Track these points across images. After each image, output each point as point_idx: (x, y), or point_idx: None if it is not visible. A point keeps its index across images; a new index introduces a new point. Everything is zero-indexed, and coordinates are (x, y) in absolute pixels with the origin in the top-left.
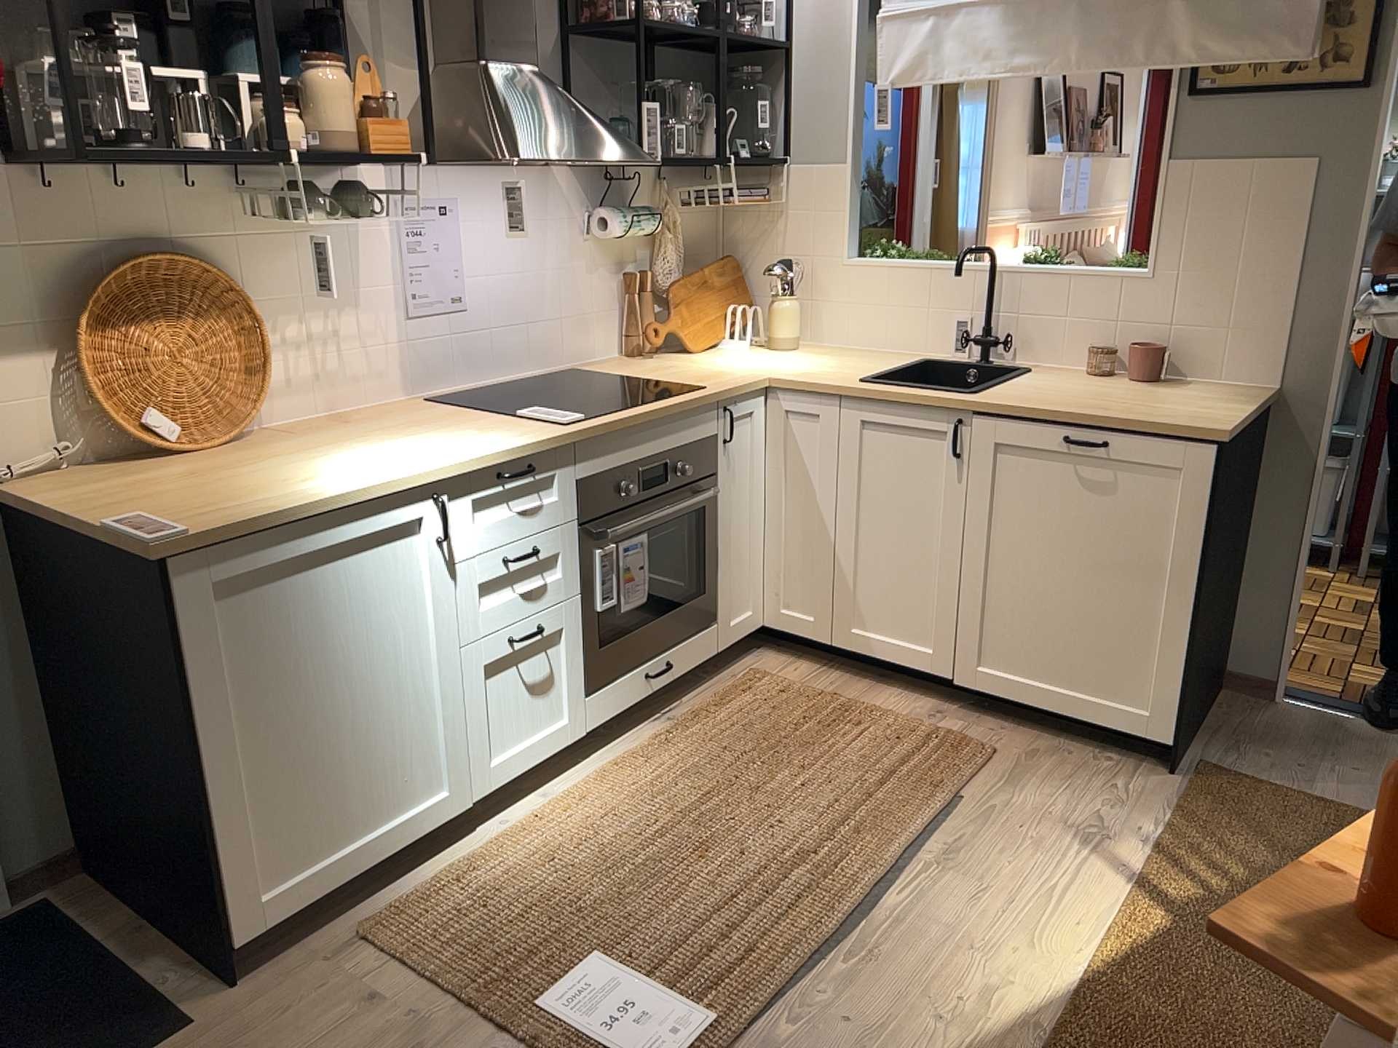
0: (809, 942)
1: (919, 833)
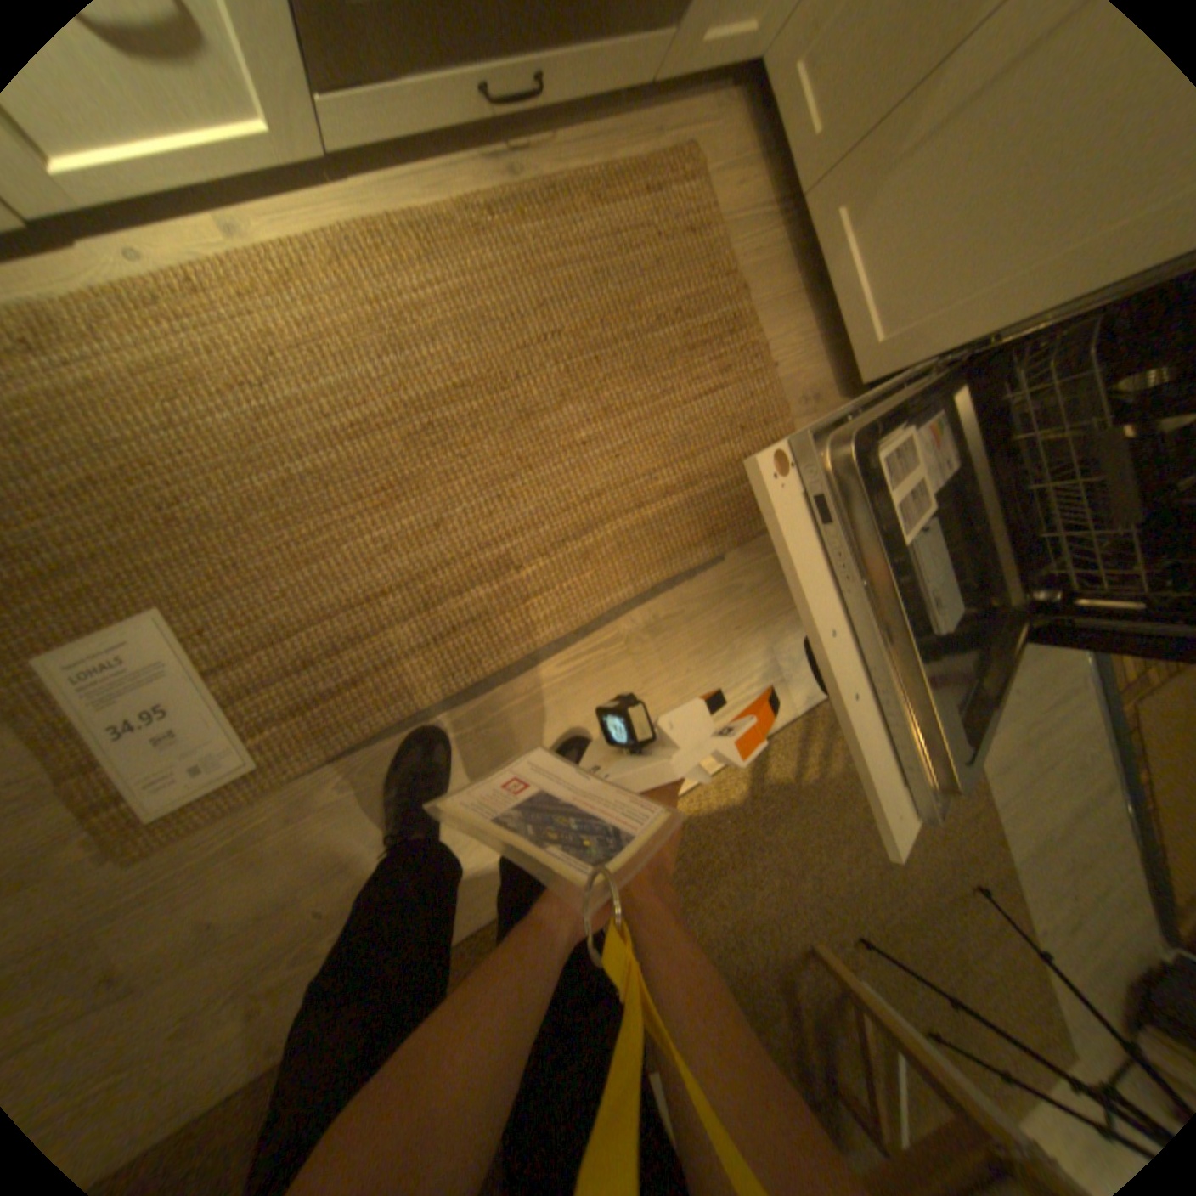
0: (419, 696)
1: (638, 591)
